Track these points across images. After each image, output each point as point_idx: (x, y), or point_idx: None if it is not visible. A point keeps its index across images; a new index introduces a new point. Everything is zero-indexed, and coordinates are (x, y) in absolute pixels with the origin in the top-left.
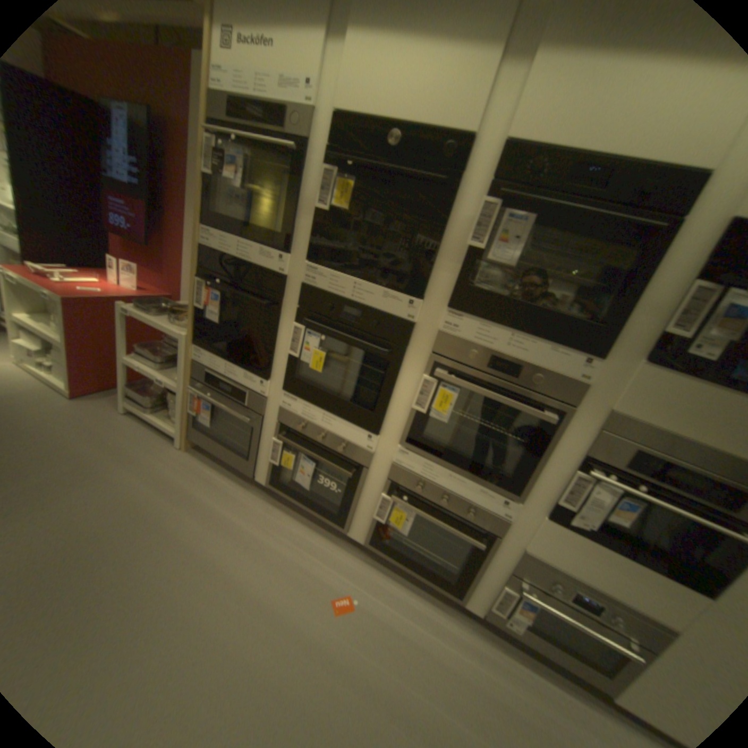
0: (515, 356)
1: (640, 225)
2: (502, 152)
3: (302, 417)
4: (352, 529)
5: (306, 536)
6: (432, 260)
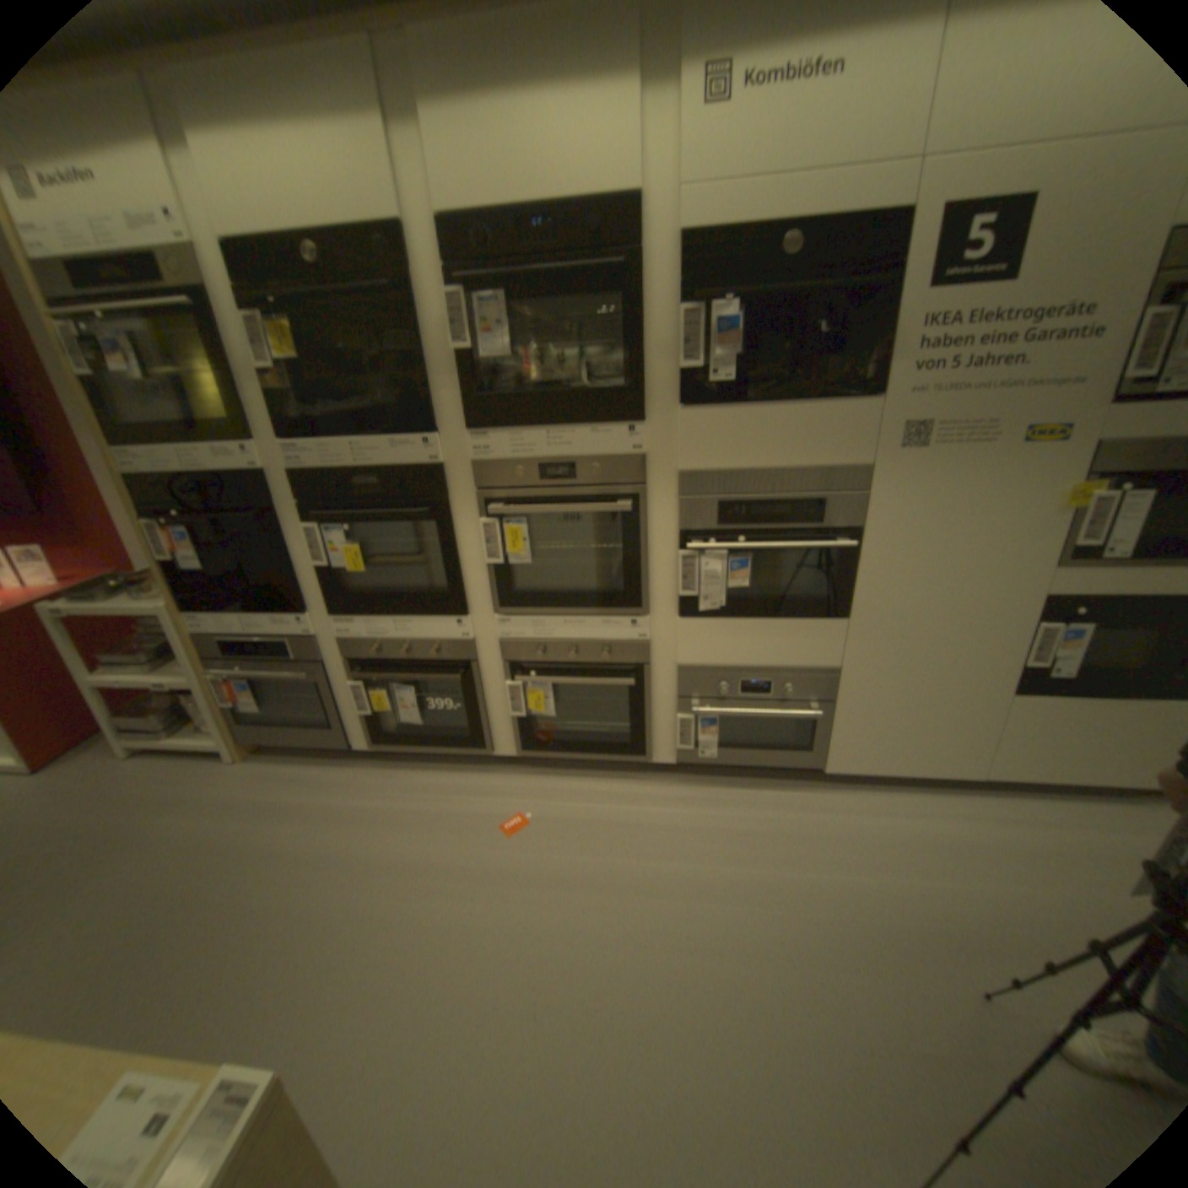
0: (560, 456)
1: (605, 268)
2: (436, 231)
3: (369, 638)
4: (495, 744)
5: (444, 781)
6: (424, 382)
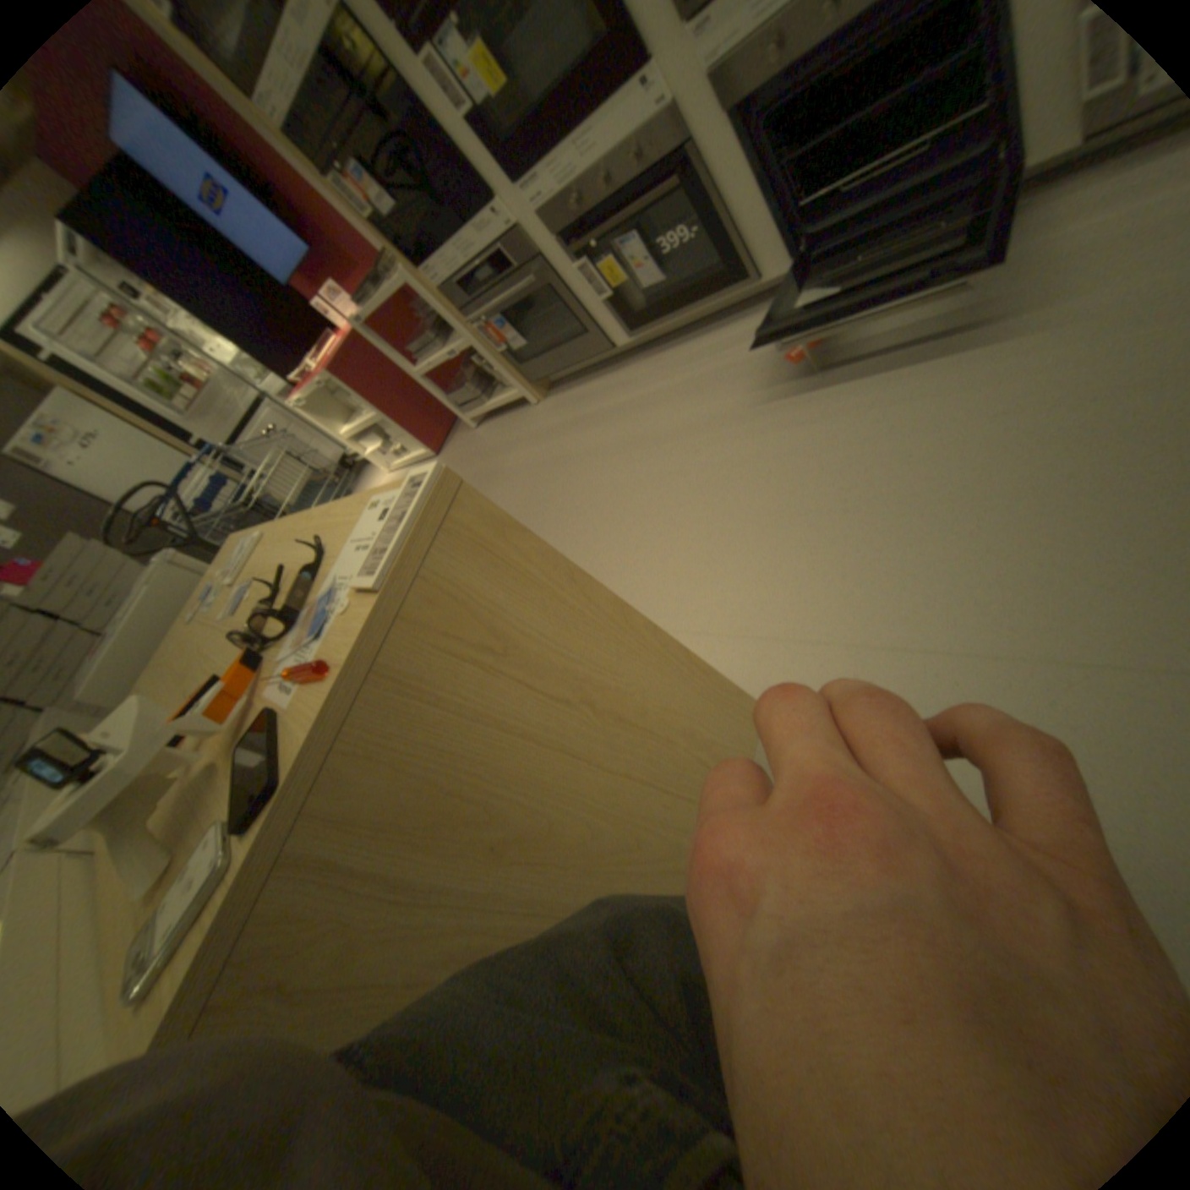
0: None
1: None
2: None
3: (564, 184)
4: (762, 261)
5: (718, 337)
6: None
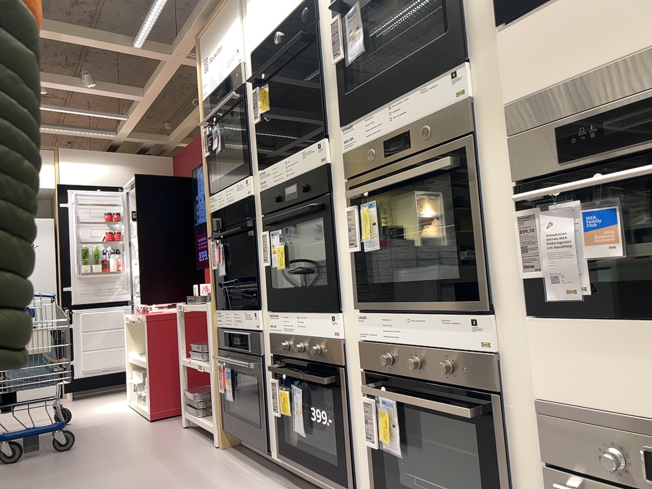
0: (398, 125)
1: None
2: None
3: (284, 333)
4: (360, 486)
5: None
6: (322, 98)
